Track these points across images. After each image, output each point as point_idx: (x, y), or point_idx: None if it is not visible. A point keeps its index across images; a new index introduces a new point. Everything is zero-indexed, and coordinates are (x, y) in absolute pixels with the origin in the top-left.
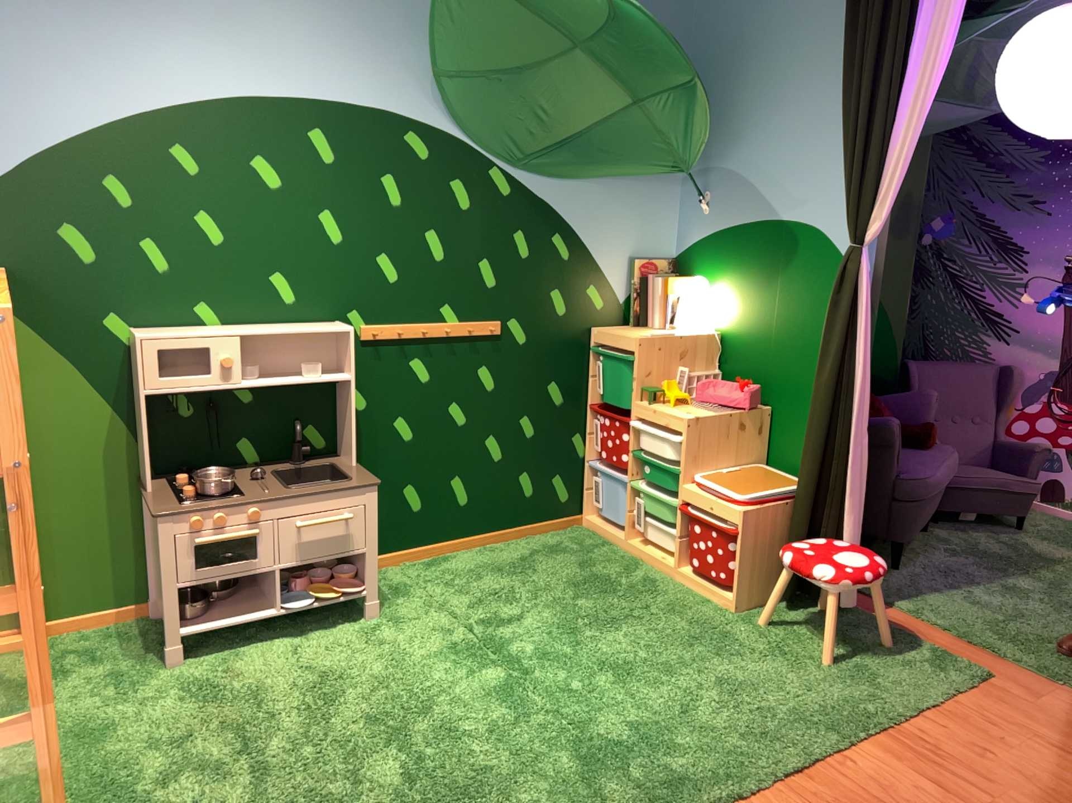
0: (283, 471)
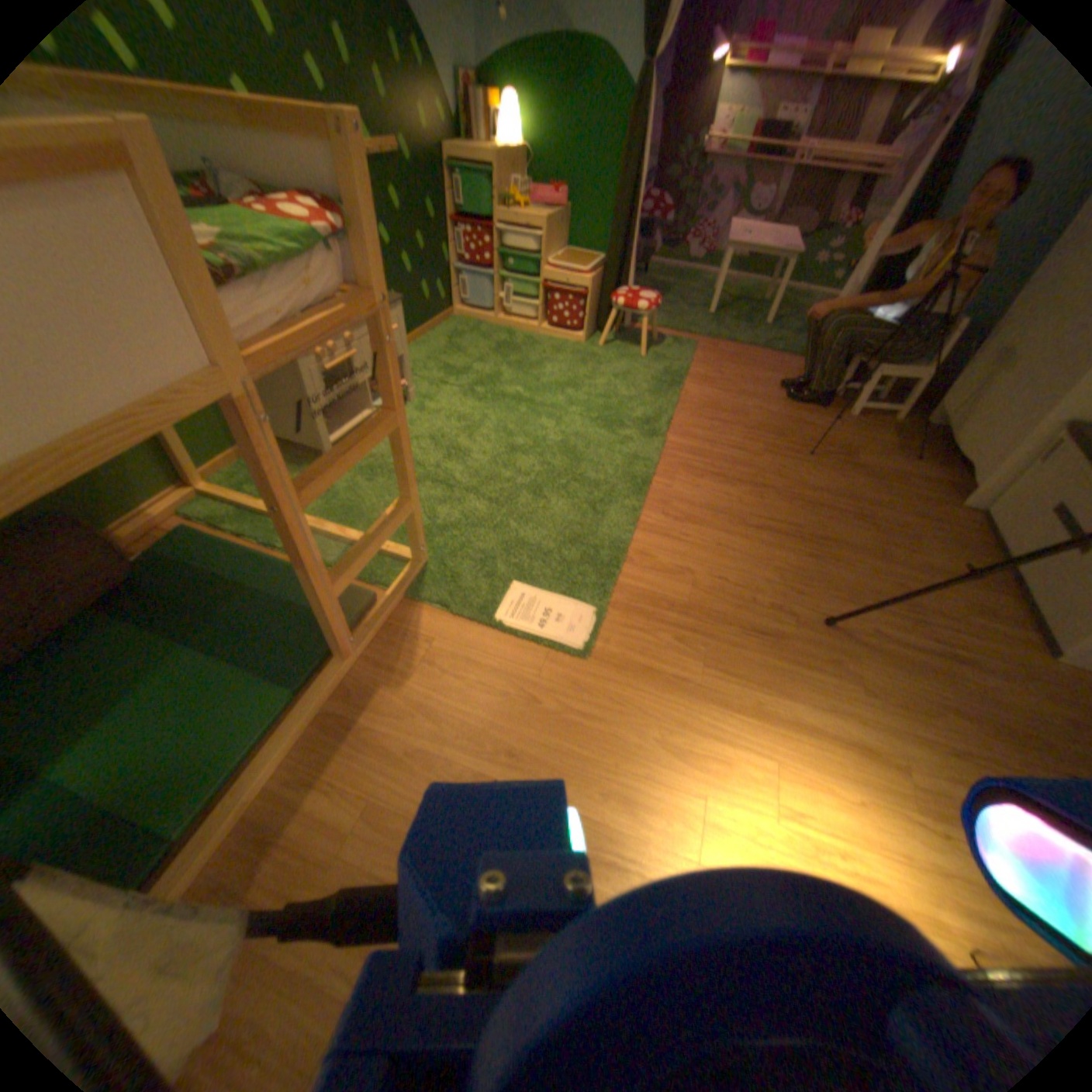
0: None
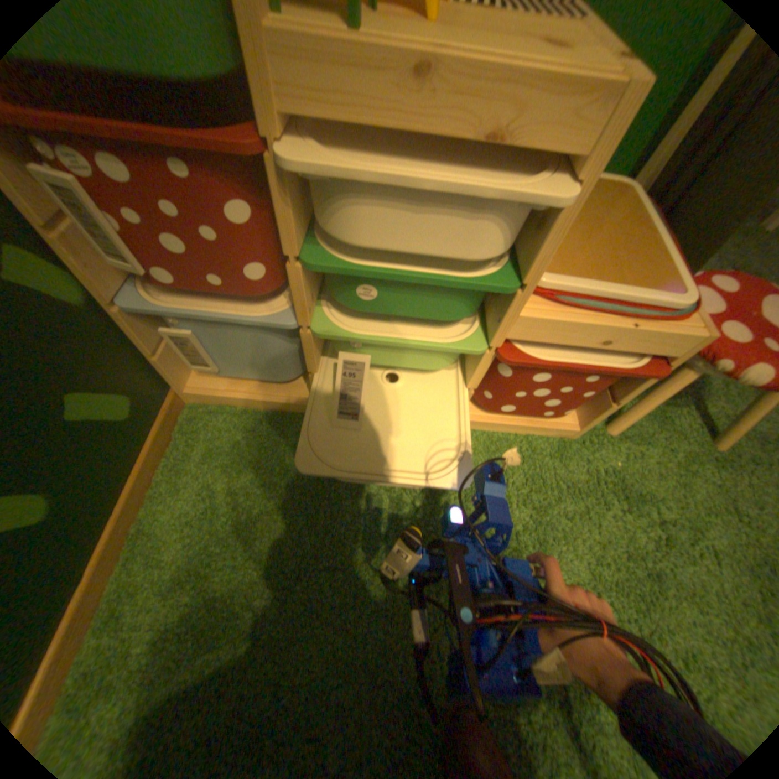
0: None
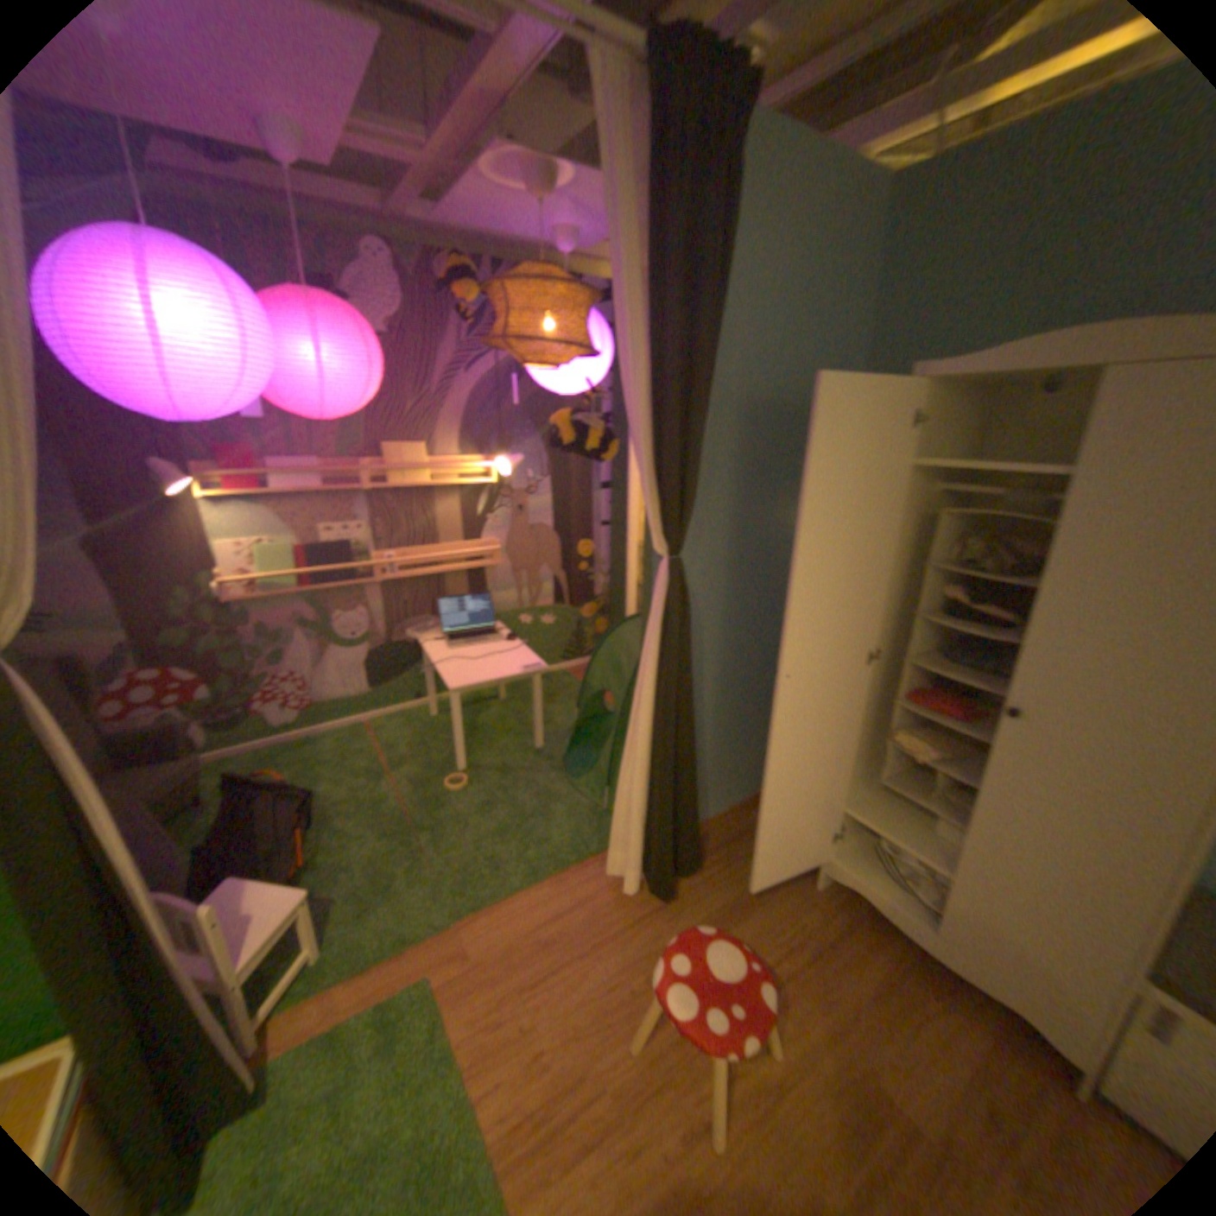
0: None
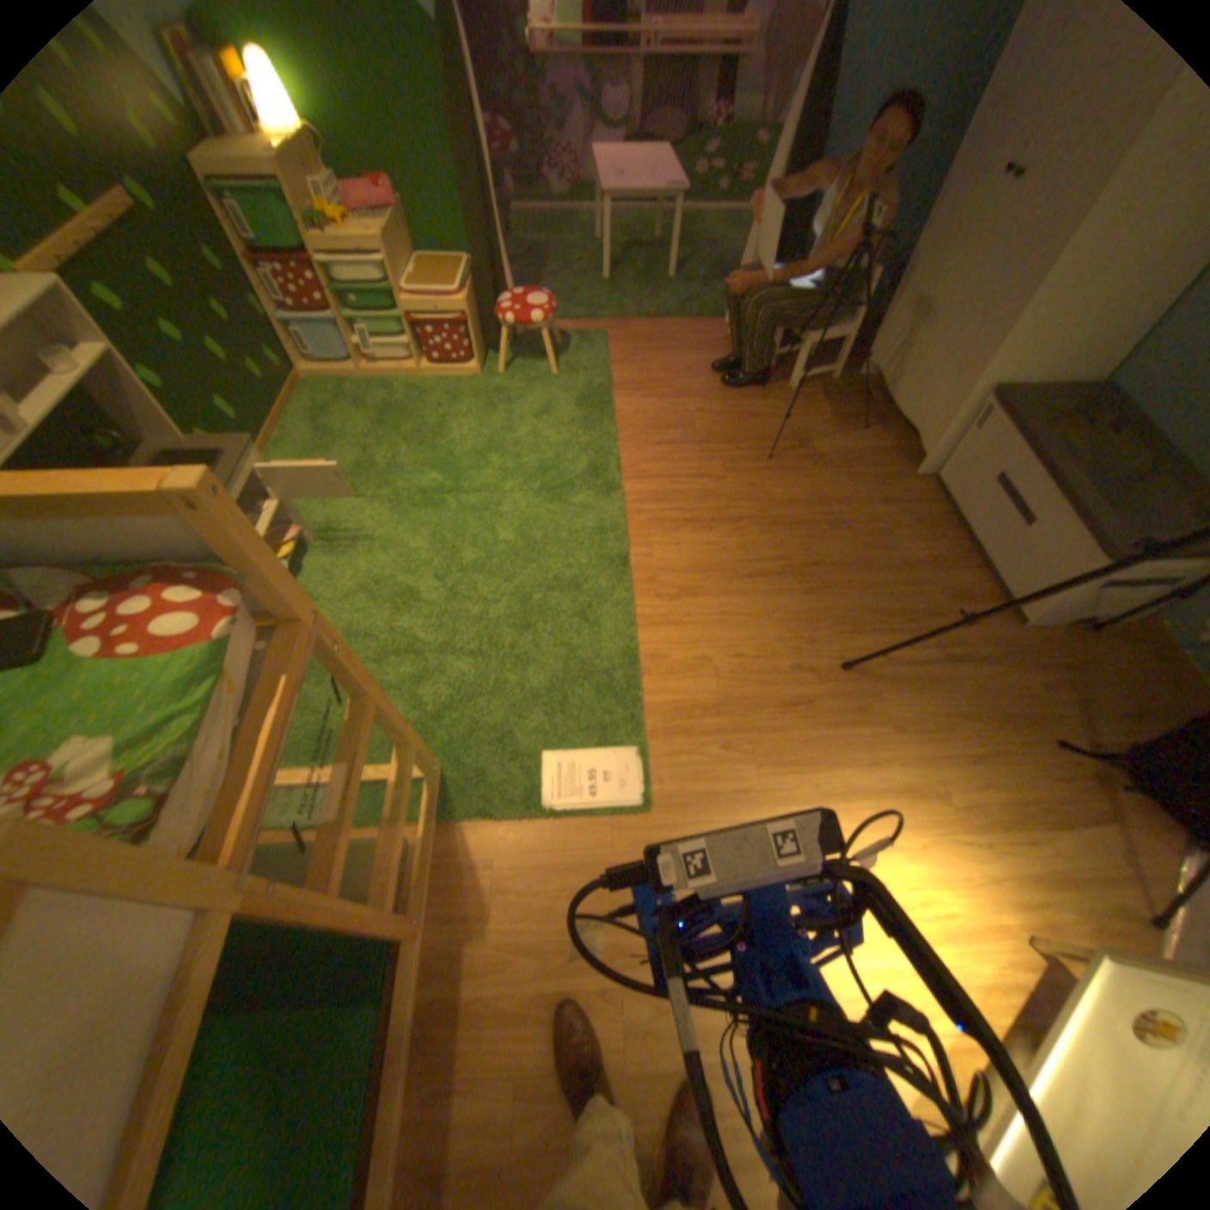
0: None
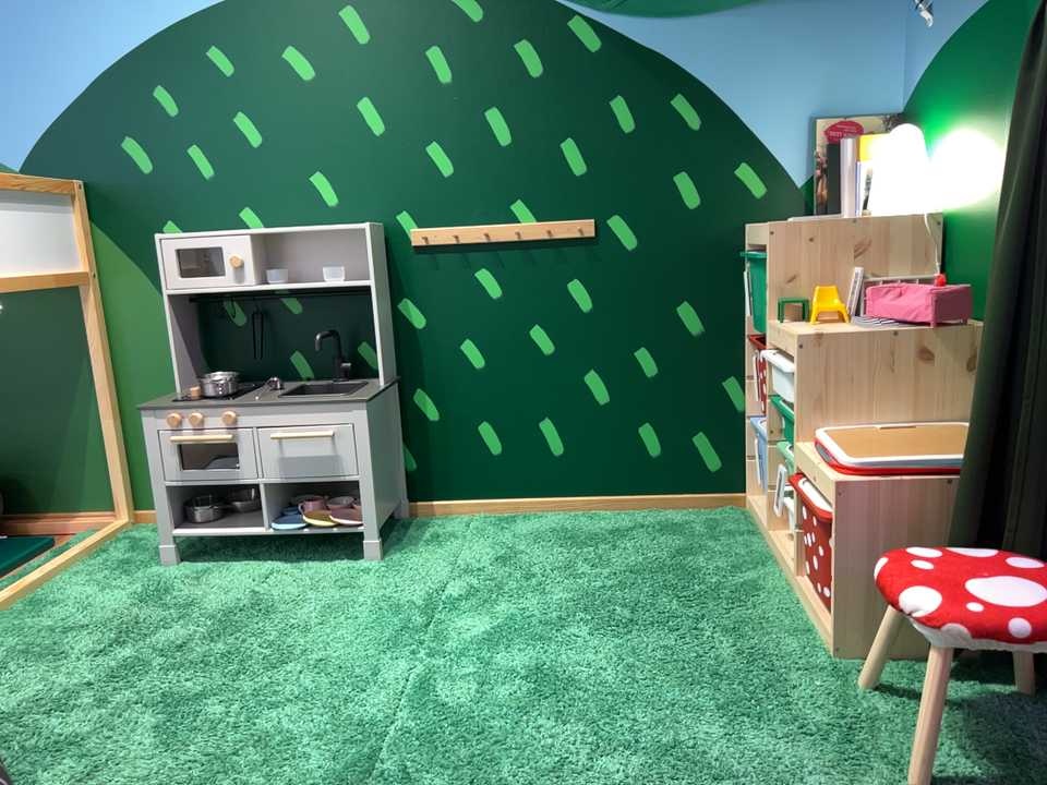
0: (303, 386)
